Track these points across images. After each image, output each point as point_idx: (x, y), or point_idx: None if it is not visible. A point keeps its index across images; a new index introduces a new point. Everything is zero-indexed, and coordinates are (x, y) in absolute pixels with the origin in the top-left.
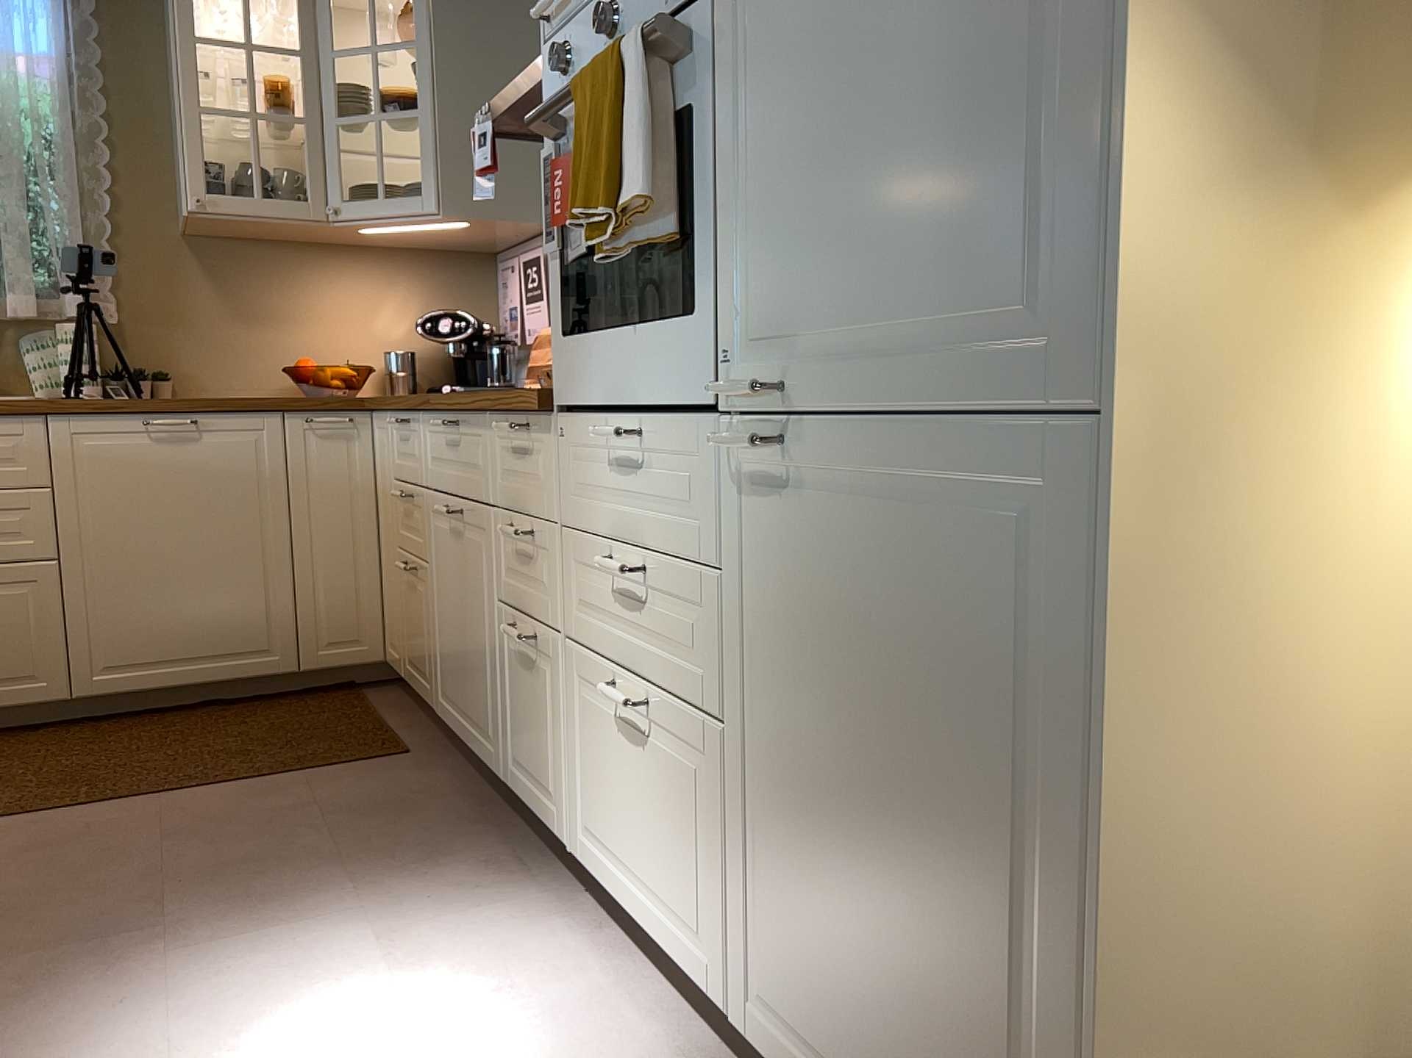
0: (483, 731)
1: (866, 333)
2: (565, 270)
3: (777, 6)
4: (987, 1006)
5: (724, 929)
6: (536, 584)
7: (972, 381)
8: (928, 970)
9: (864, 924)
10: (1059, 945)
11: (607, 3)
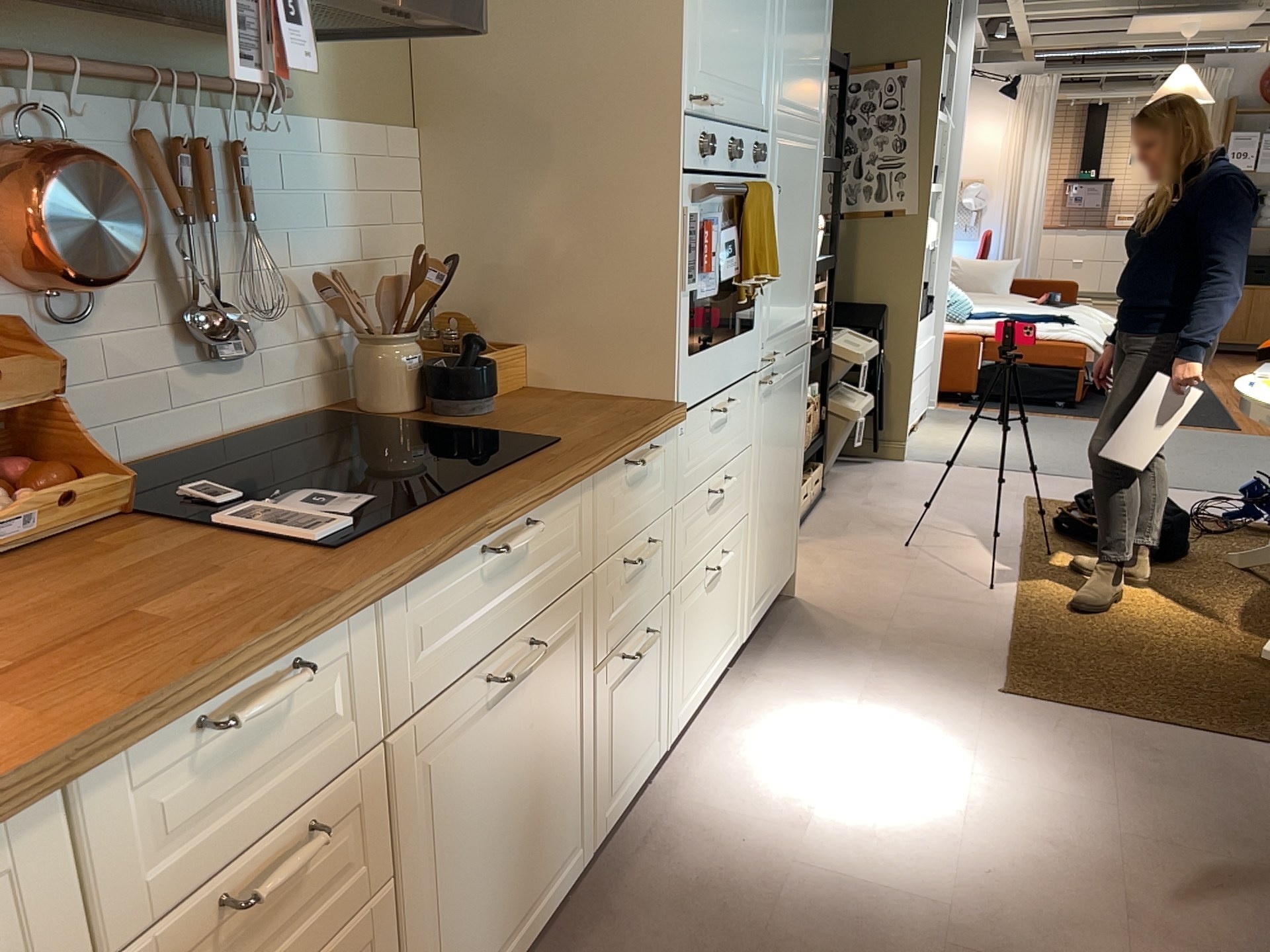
0: (555, 871)
1: (786, 328)
2: (688, 305)
3: (780, 203)
4: (790, 505)
5: (742, 606)
6: (646, 584)
7: (798, 338)
8: (784, 513)
9: (775, 523)
10: (797, 471)
11: (727, 134)
